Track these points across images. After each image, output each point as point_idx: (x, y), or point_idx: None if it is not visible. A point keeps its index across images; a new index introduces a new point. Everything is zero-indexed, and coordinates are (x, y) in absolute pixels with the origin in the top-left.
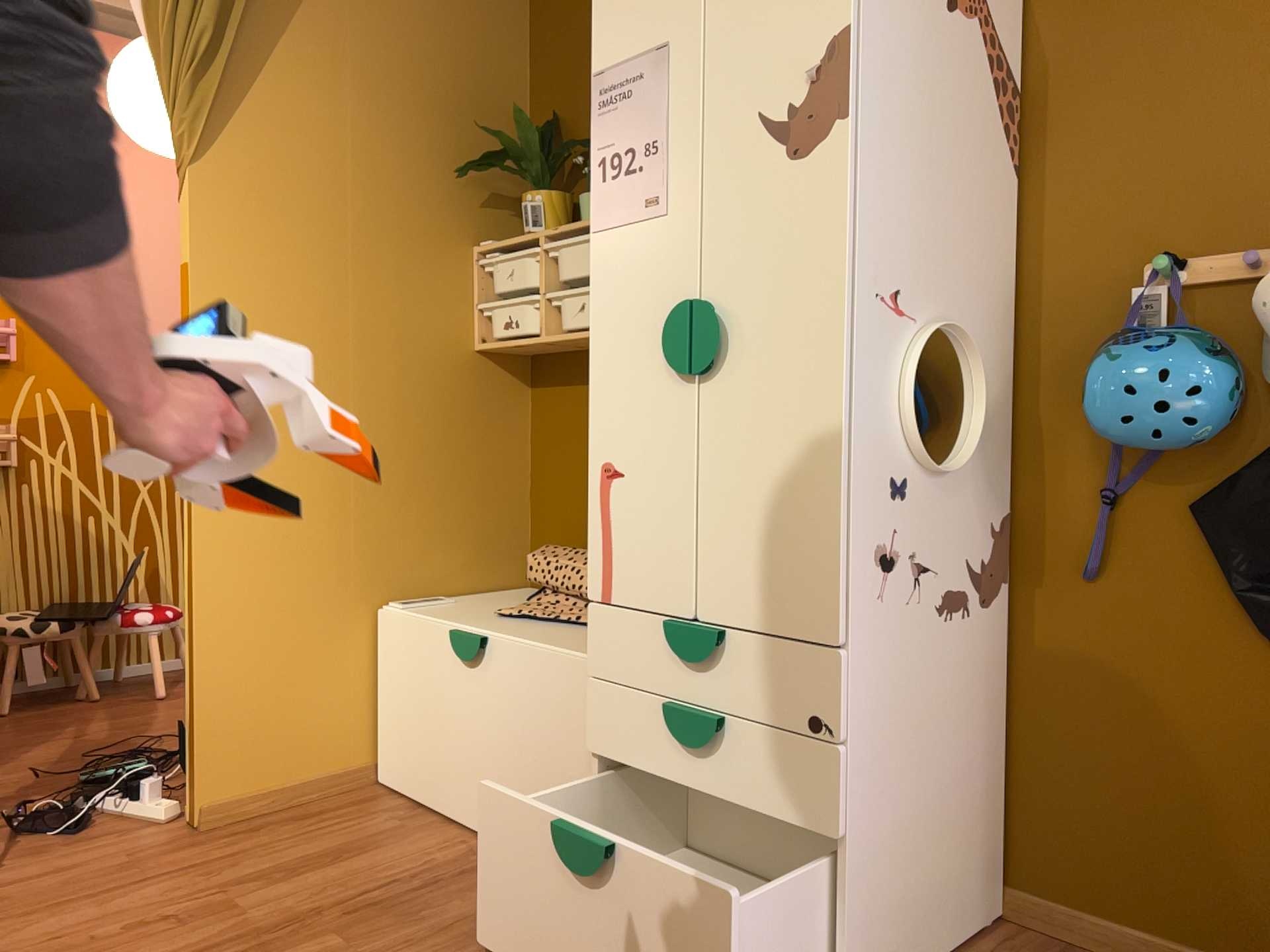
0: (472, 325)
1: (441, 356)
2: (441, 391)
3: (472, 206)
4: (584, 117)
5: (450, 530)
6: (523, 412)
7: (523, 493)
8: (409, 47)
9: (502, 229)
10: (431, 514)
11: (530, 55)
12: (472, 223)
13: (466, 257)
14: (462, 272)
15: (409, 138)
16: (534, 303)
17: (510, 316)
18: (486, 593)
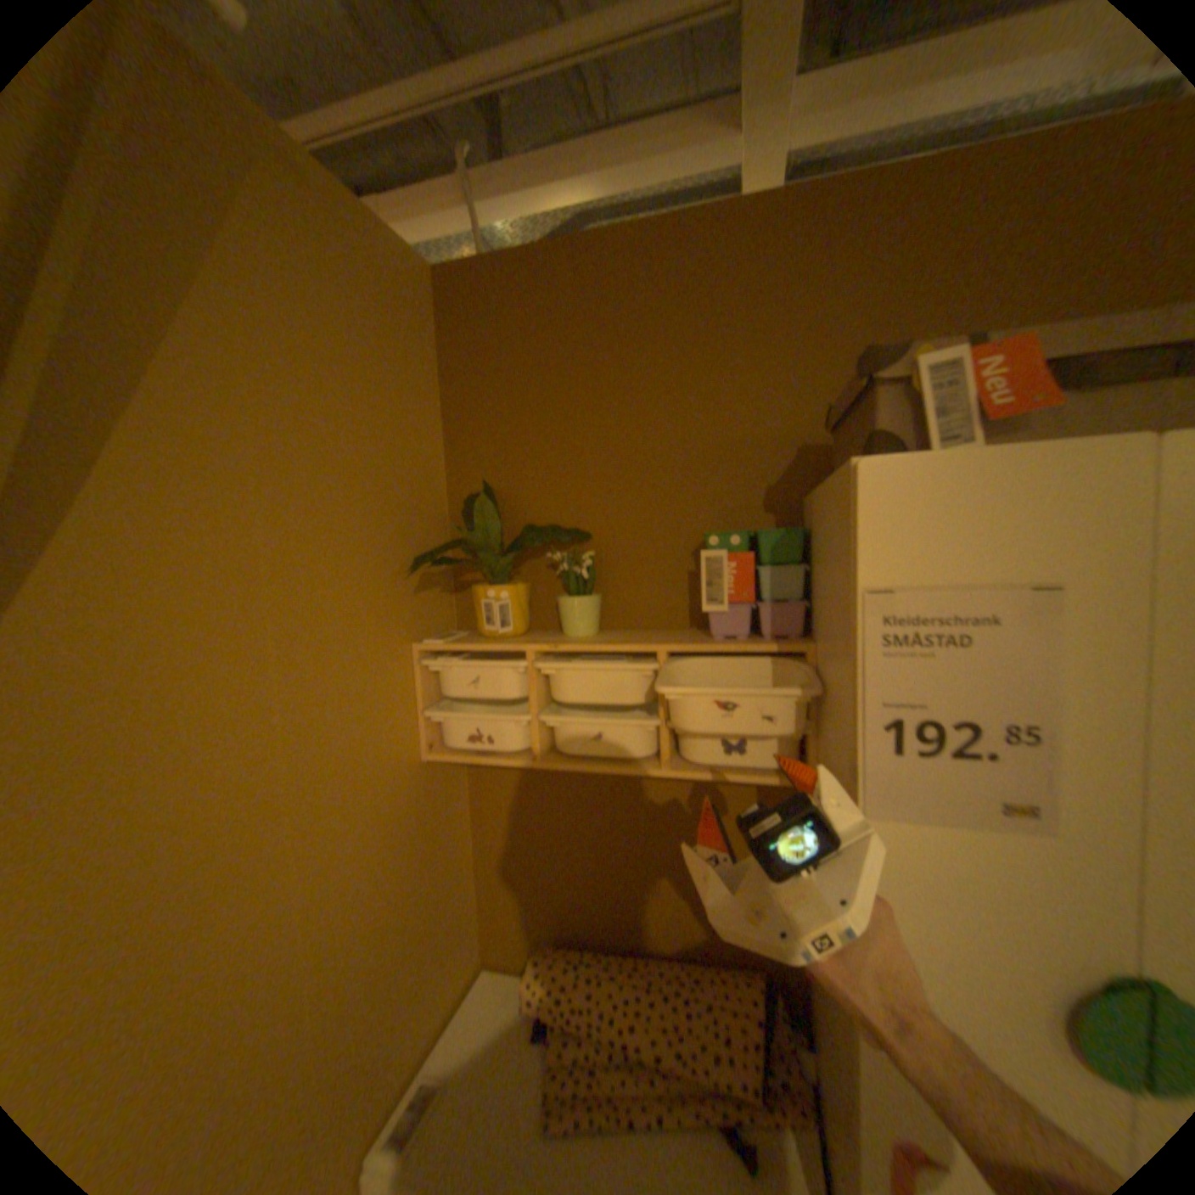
0: (419, 733)
1: (395, 790)
2: (398, 831)
3: (407, 594)
4: (531, 491)
5: (419, 979)
6: (465, 794)
7: (471, 876)
8: (327, 404)
9: (434, 609)
10: (400, 982)
11: (441, 407)
12: (409, 614)
13: (409, 658)
14: (405, 677)
15: (338, 529)
16: (519, 719)
17: (480, 729)
18: (455, 1014)
